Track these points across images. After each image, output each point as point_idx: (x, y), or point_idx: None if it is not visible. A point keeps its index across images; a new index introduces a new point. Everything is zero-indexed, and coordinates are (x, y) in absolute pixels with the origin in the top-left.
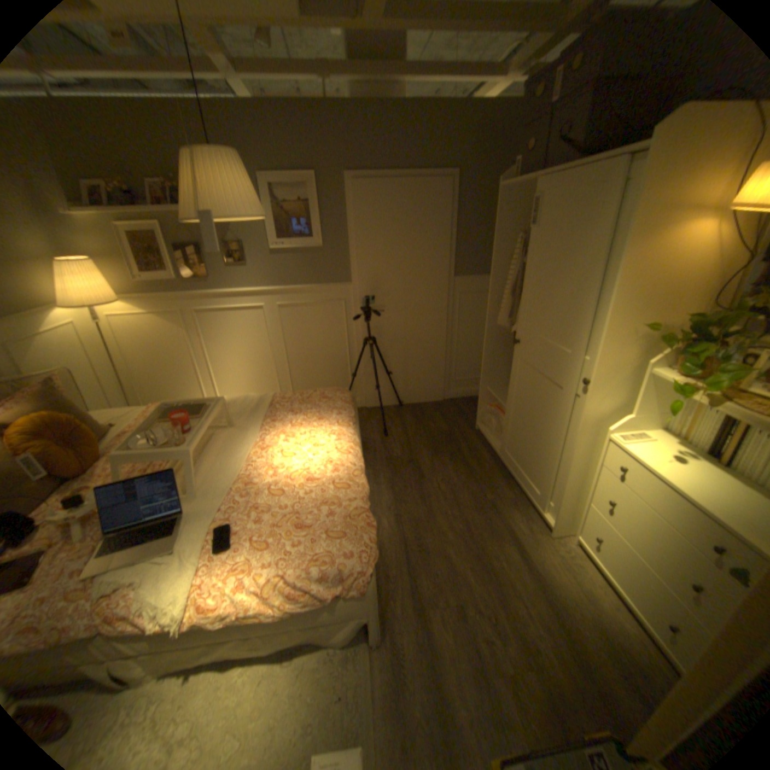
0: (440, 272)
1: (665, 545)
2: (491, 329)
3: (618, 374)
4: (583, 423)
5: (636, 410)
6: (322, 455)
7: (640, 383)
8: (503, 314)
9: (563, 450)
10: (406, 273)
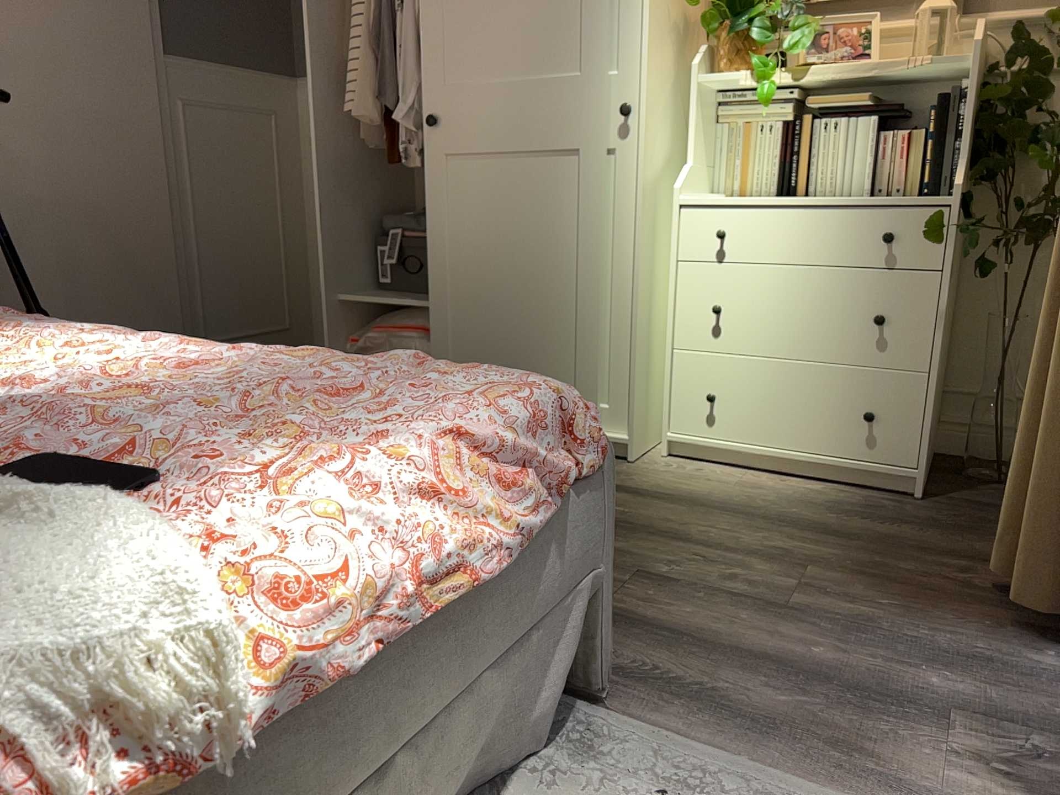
0: (135, 33)
1: (815, 306)
2: (331, 140)
3: (660, 91)
4: (641, 186)
5: (677, 170)
6: (129, 353)
7: (678, 114)
8: (365, 89)
9: (601, 277)
10: (42, 16)
